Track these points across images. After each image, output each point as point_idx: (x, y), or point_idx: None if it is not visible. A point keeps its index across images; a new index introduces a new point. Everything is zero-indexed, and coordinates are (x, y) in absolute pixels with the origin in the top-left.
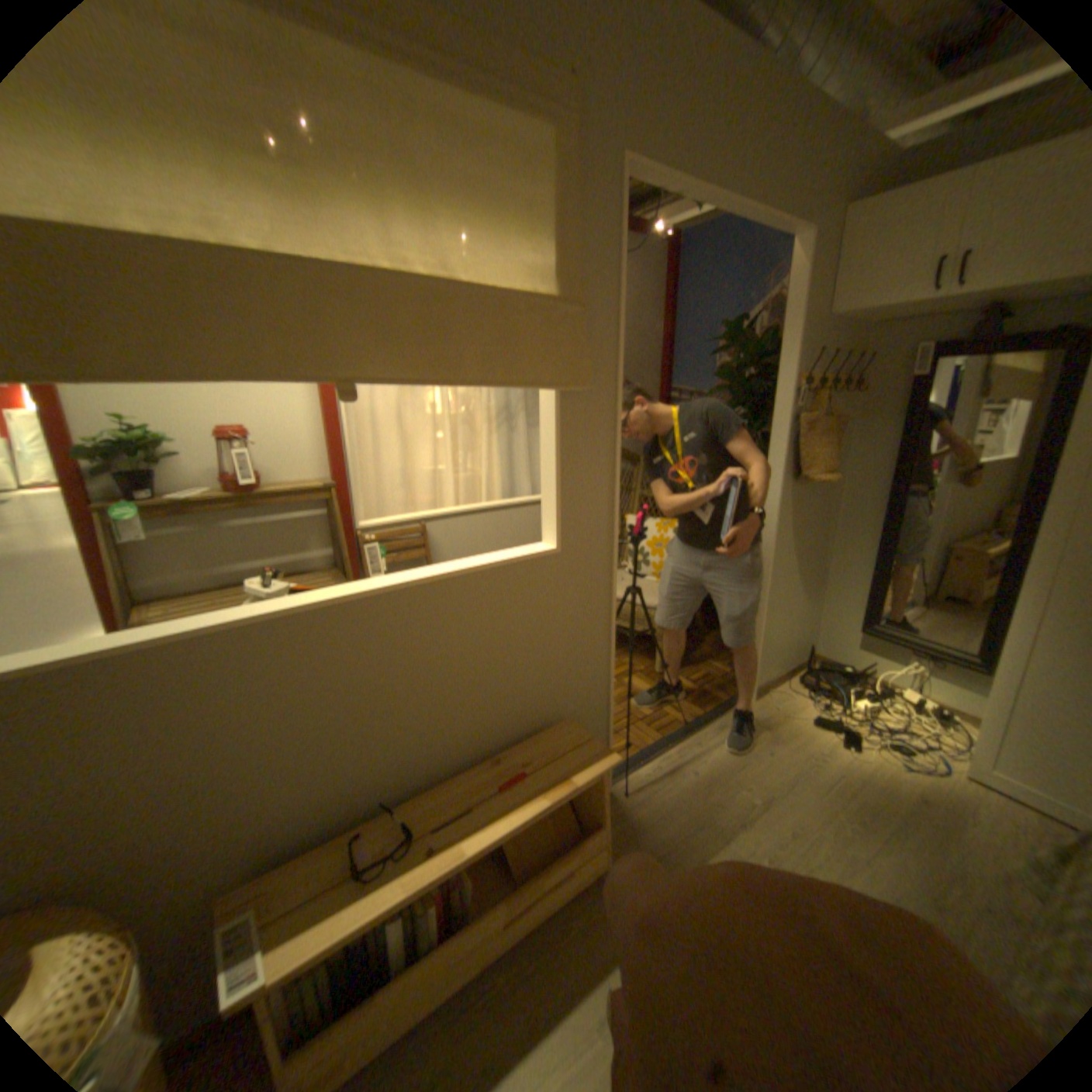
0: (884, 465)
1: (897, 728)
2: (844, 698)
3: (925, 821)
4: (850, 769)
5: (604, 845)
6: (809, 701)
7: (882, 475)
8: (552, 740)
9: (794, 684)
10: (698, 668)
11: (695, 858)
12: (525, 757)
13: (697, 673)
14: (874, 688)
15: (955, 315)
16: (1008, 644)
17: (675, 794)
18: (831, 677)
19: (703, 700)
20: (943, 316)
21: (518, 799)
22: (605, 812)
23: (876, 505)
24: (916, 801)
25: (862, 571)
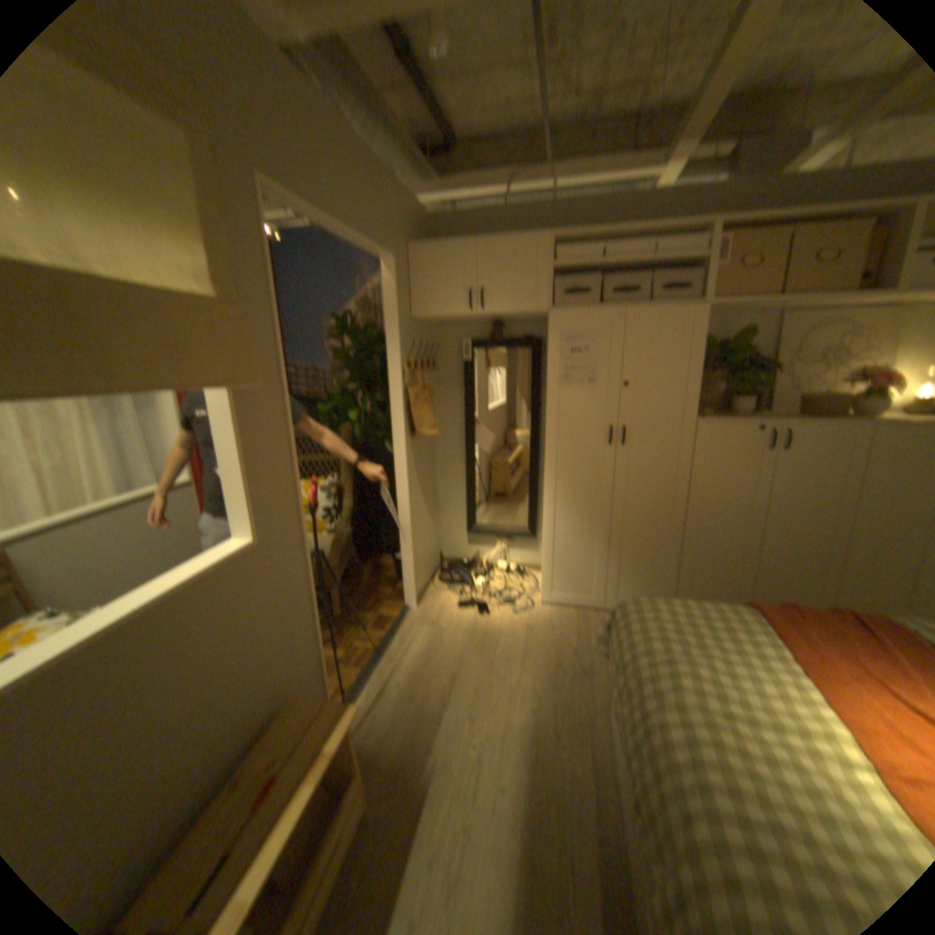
0: (457, 422)
1: (501, 591)
2: (469, 584)
3: (533, 643)
4: (487, 630)
5: (355, 795)
6: (450, 595)
7: (458, 428)
8: (286, 729)
9: (436, 586)
10: (368, 602)
11: (422, 754)
12: (265, 763)
13: (368, 605)
14: (483, 570)
15: (476, 327)
16: (544, 521)
17: (389, 714)
18: (457, 572)
19: (381, 626)
20: (470, 327)
21: (278, 809)
22: (351, 765)
23: (458, 449)
24: (525, 632)
25: (459, 494)
